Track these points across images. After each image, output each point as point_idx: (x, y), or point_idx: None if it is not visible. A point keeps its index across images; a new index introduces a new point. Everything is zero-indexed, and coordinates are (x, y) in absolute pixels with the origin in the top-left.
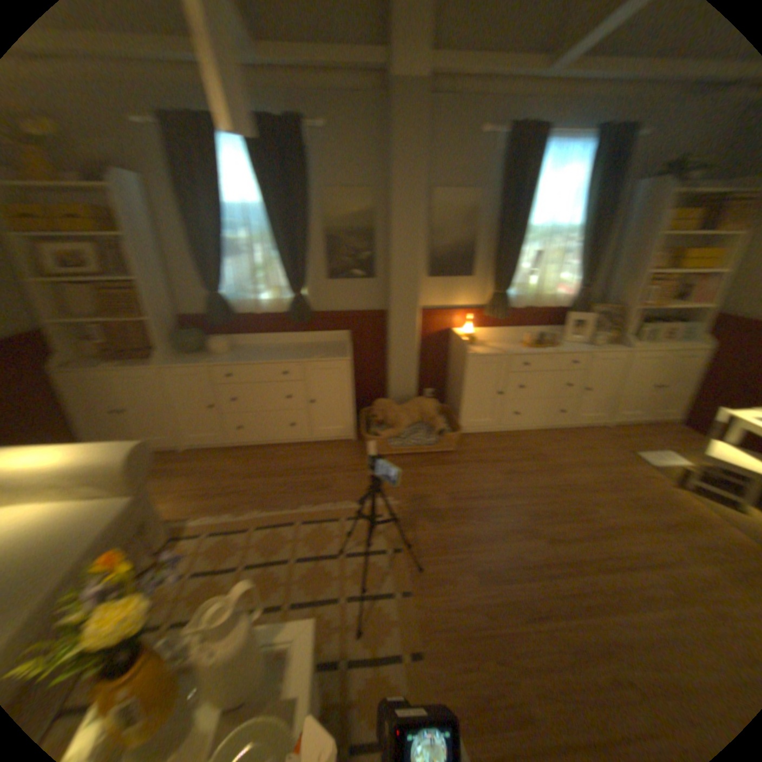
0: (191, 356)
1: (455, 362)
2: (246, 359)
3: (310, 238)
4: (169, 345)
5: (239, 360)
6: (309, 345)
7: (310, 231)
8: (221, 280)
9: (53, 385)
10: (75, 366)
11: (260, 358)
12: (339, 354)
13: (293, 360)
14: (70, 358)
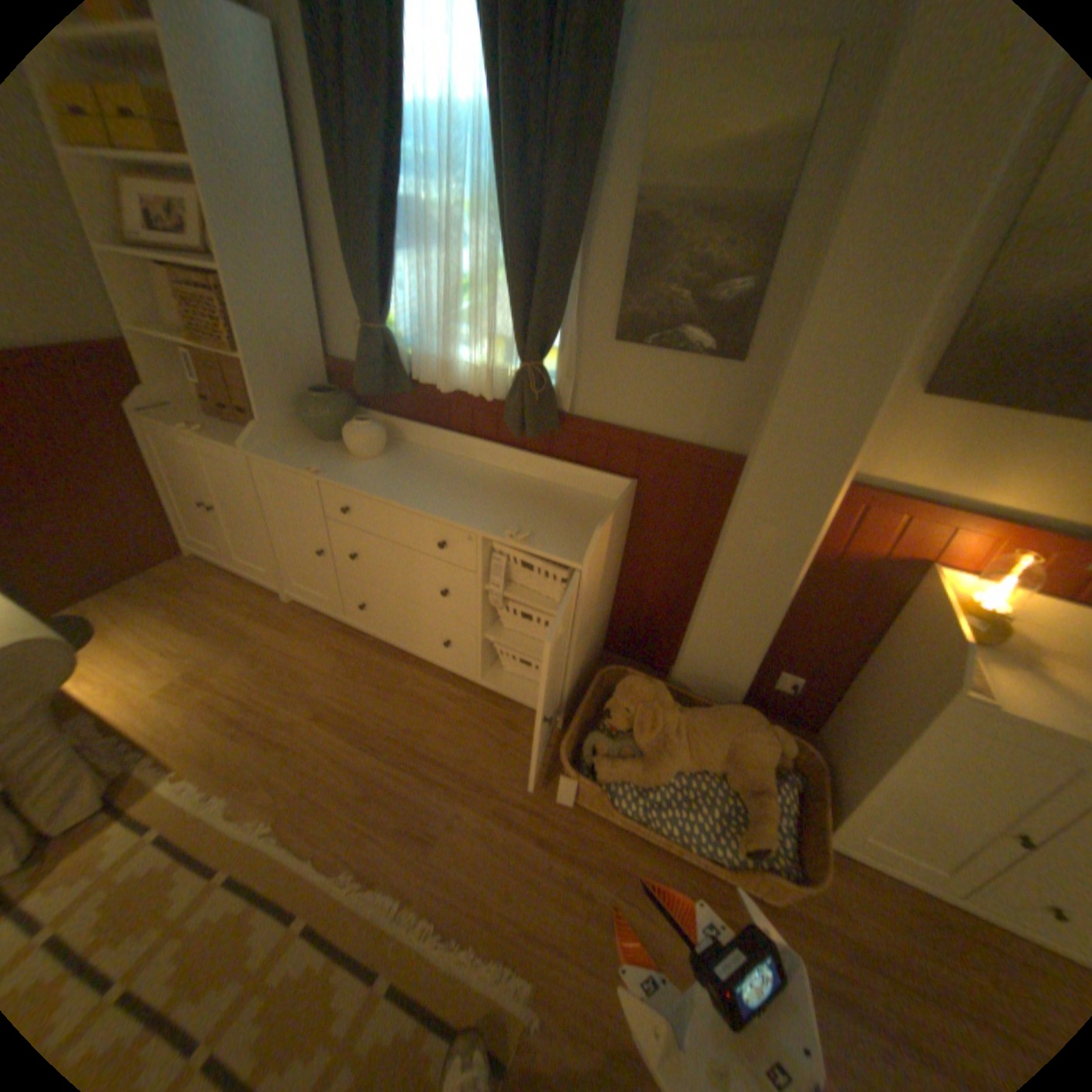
0: (313, 443)
1: (900, 661)
2: (381, 485)
3: (587, 212)
4: (281, 413)
5: (369, 482)
6: (534, 484)
7: (590, 190)
8: (389, 297)
9: (125, 435)
10: (156, 412)
11: (405, 492)
12: (569, 540)
13: (461, 519)
14: (159, 396)
